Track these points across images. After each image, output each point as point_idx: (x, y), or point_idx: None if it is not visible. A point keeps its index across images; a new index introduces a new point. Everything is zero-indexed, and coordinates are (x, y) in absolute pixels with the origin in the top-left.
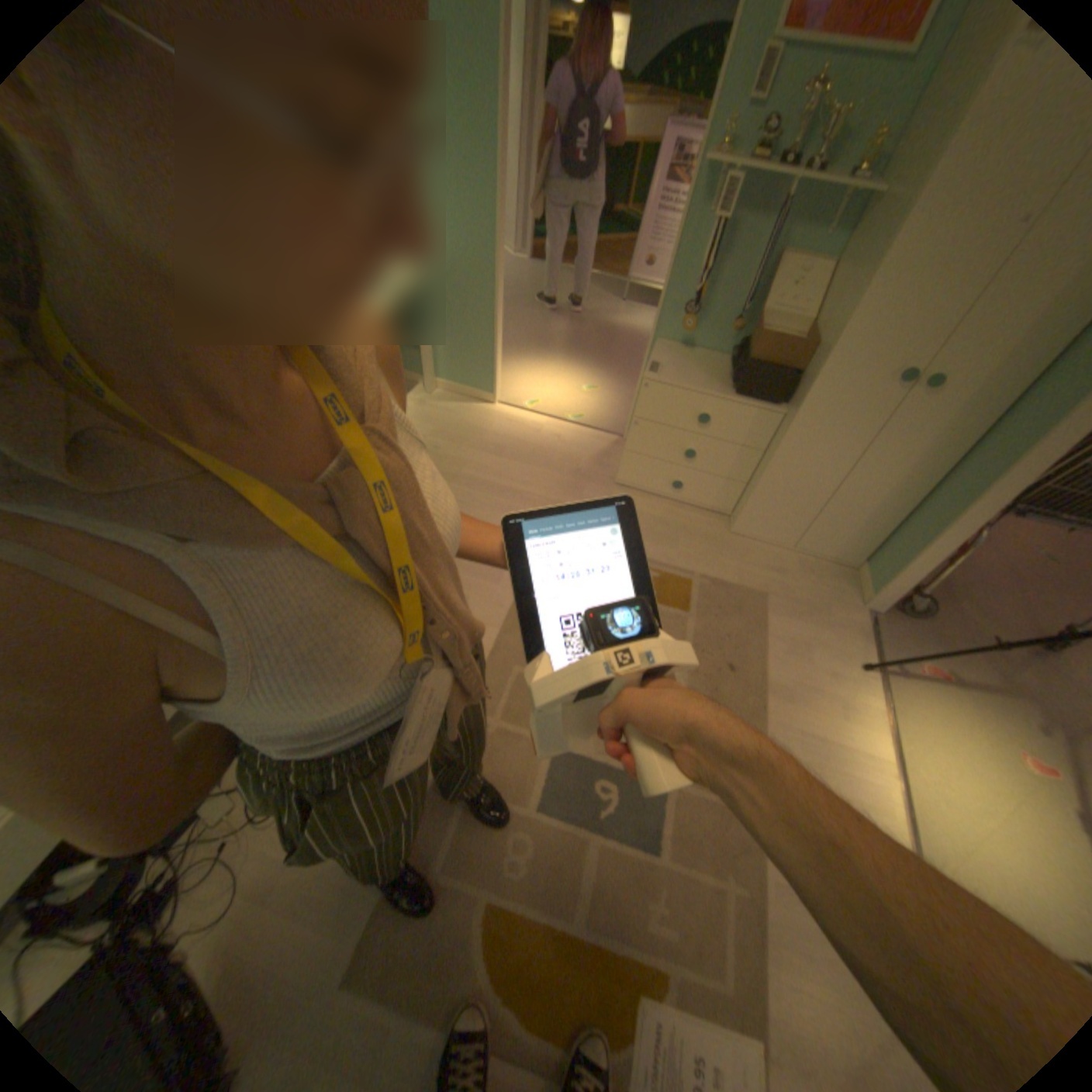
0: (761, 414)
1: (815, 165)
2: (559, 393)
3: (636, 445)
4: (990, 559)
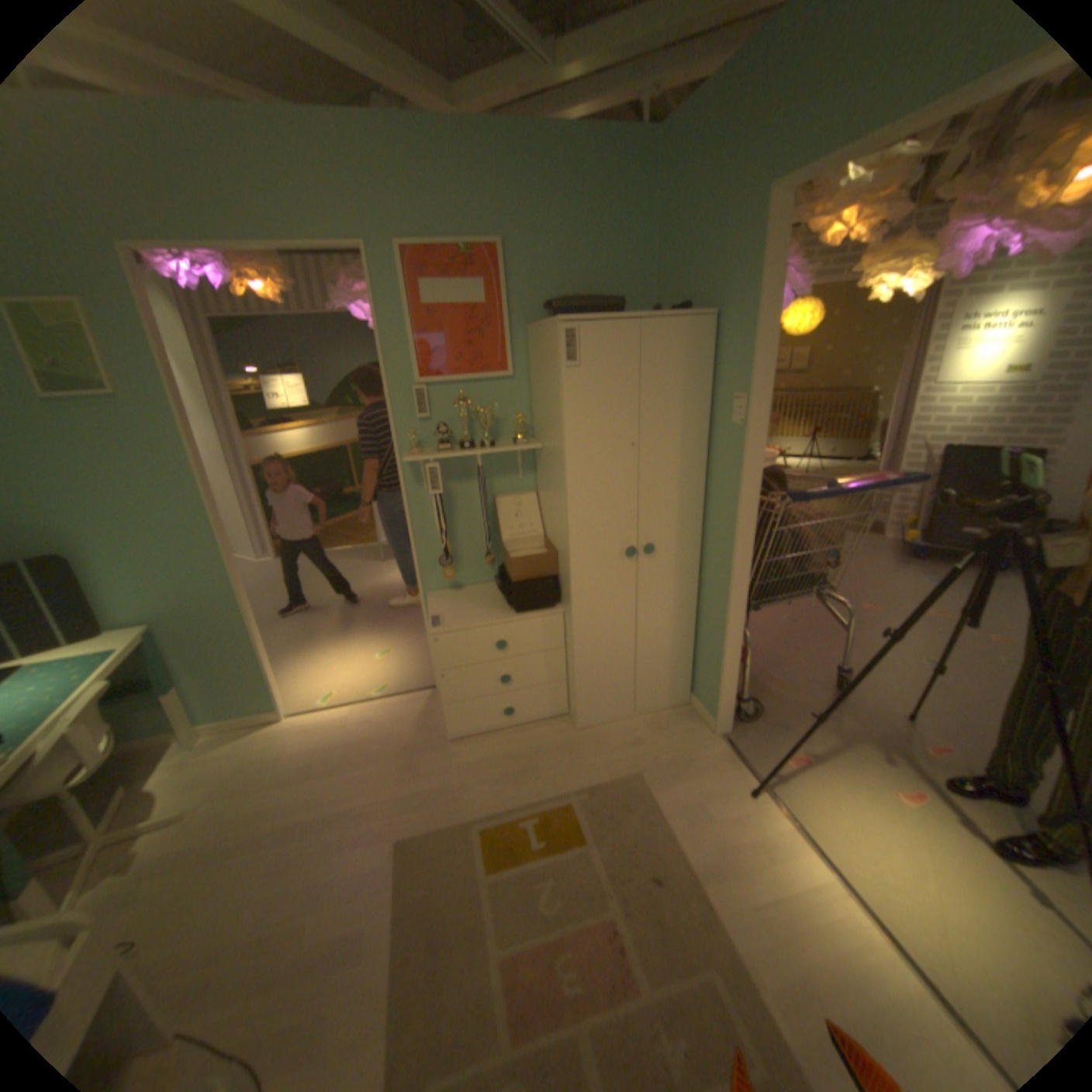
0: (546, 619)
1: (487, 444)
2: (353, 673)
3: (452, 695)
4: (762, 641)
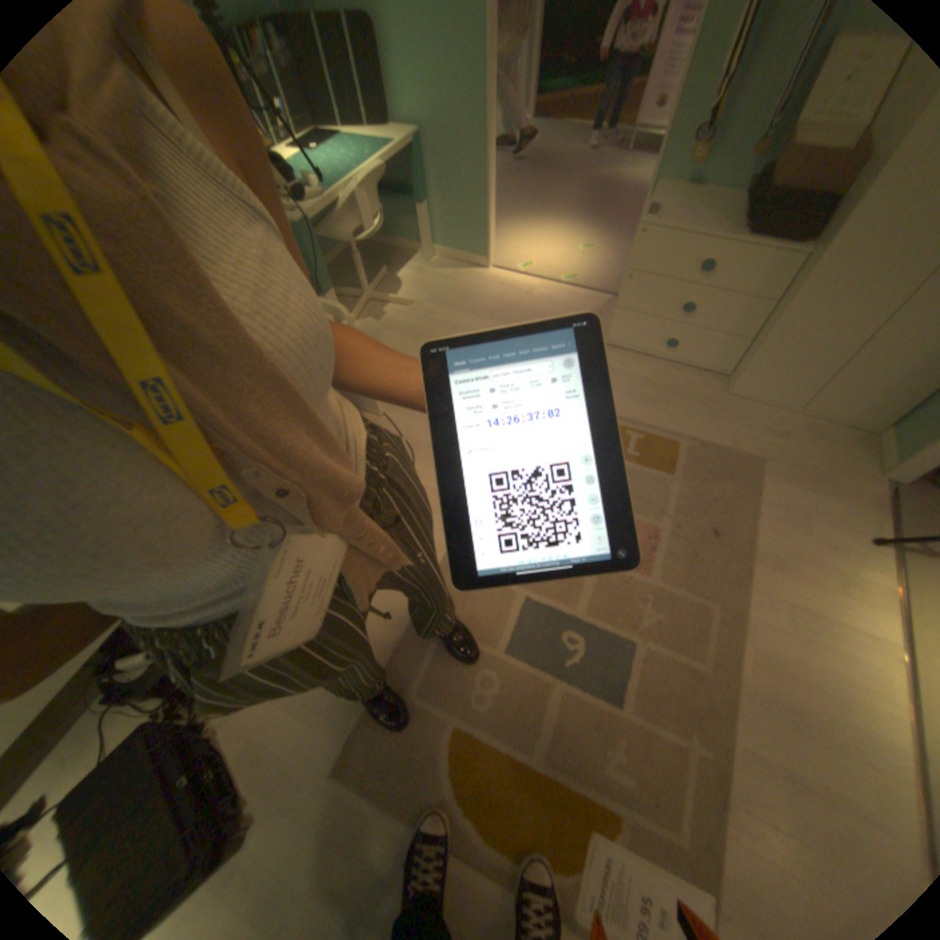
0: (780, 255)
1: None
2: (554, 254)
3: (629, 301)
4: None
